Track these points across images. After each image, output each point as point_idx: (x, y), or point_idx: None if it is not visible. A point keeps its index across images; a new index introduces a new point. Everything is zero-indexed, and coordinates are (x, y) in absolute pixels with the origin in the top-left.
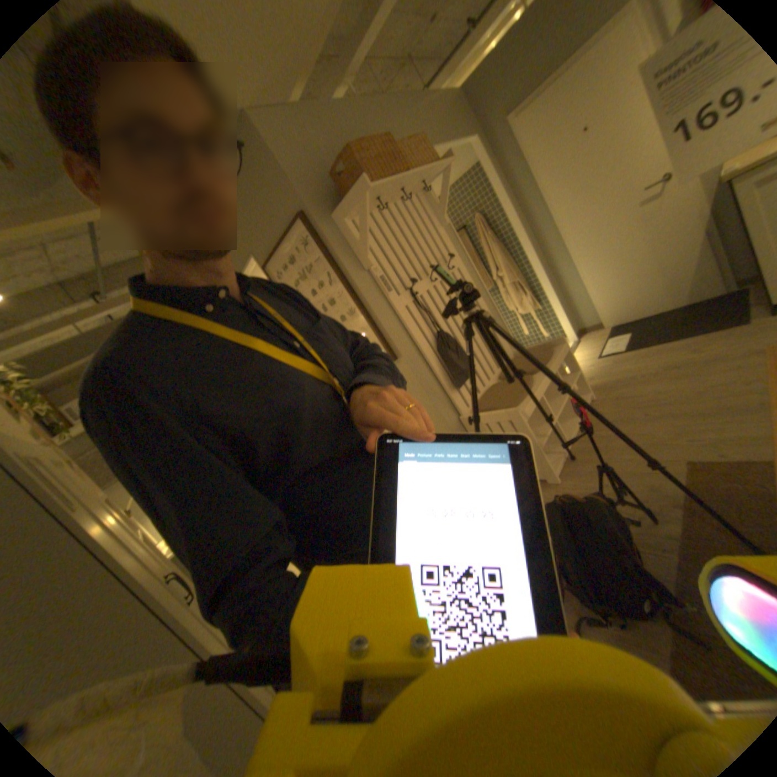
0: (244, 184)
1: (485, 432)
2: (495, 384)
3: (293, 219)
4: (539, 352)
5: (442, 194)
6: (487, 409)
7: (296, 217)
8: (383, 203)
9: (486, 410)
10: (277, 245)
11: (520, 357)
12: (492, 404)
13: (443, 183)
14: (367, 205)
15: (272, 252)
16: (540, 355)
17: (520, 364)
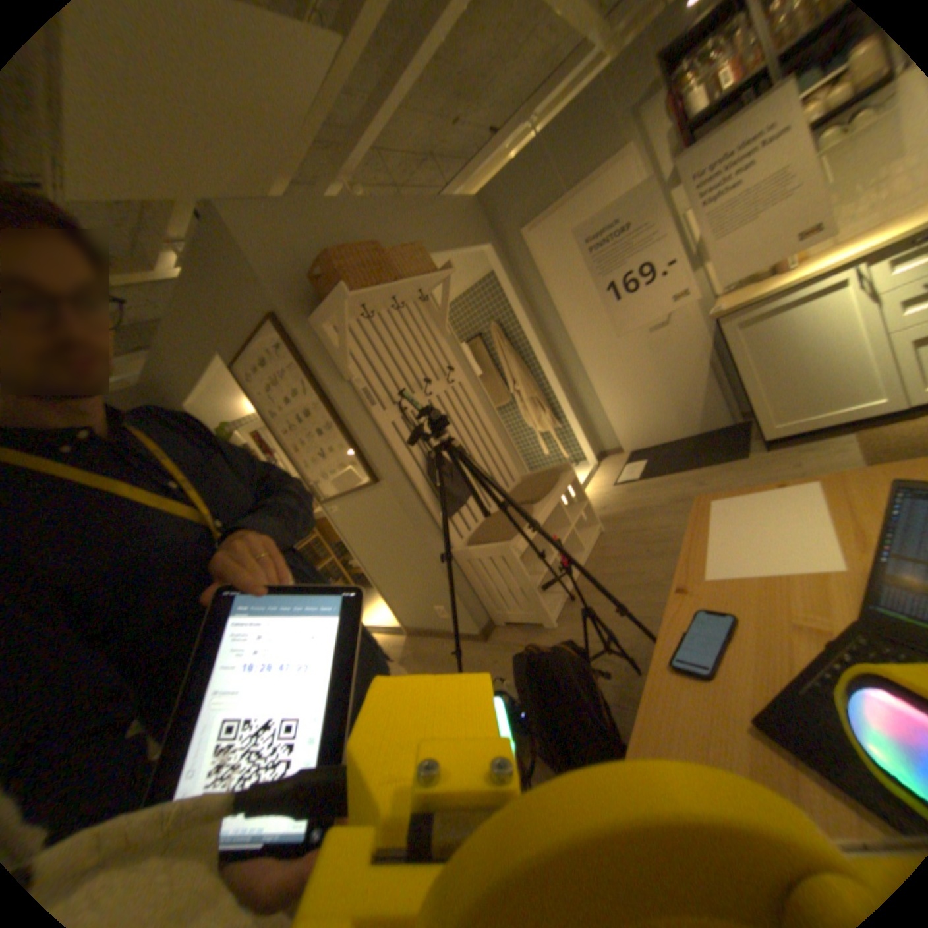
0: (210, 274)
1: (477, 567)
2: (495, 512)
3: (263, 319)
4: (545, 477)
5: (442, 304)
6: (481, 540)
7: (266, 317)
8: (368, 311)
9: (477, 543)
10: (246, 344)
11: (526, 481)
12: (488, 535)
13: (442, 293)
14: (351, 311)
15: (240, 351)
16: (545, 481)
17: (524, 489)
